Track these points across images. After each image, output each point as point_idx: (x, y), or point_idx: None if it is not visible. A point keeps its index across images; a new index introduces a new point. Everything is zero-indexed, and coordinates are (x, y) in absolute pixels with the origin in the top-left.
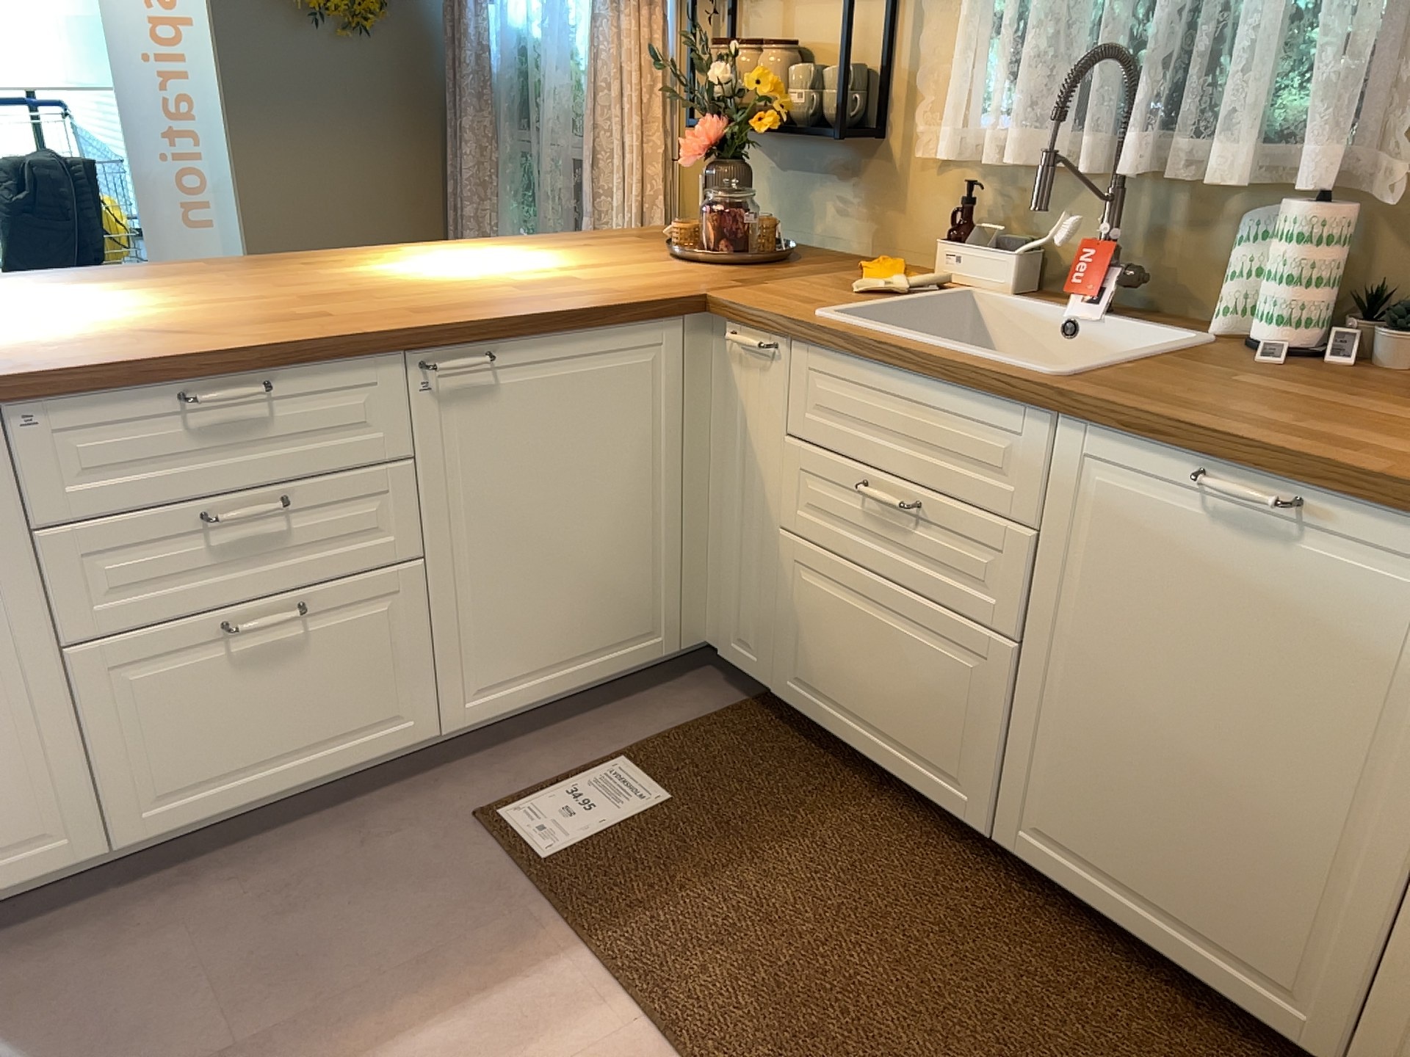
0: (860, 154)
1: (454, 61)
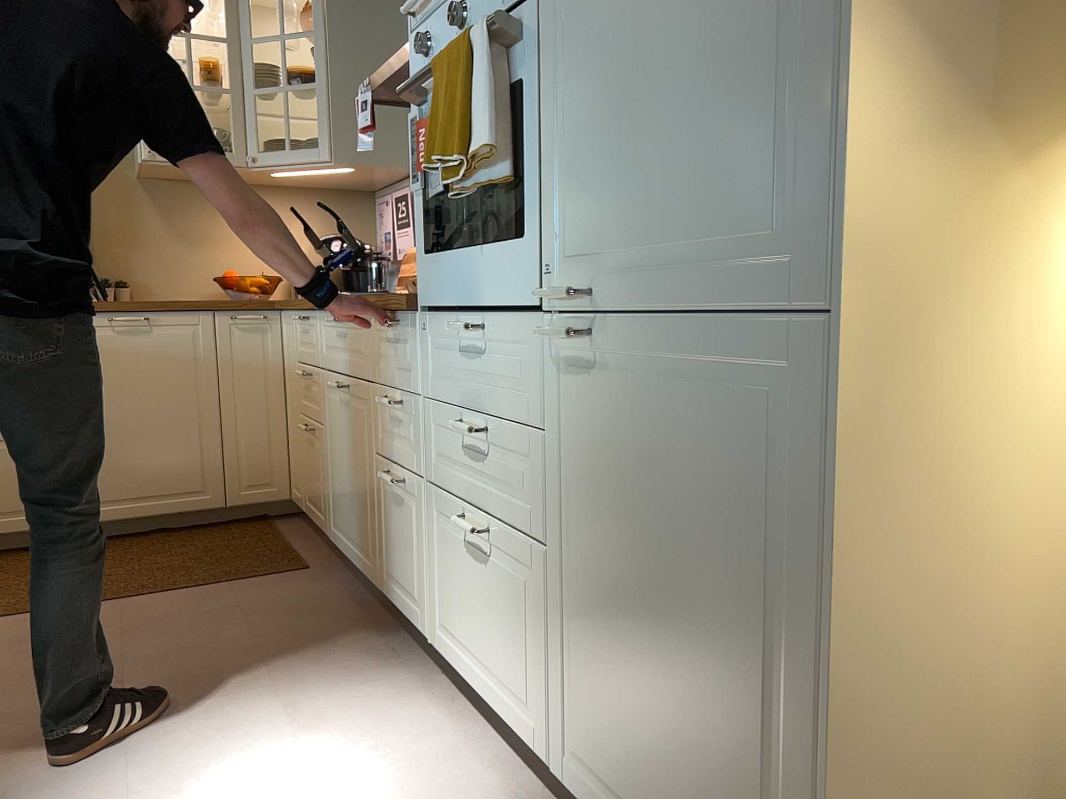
0: None
1: None
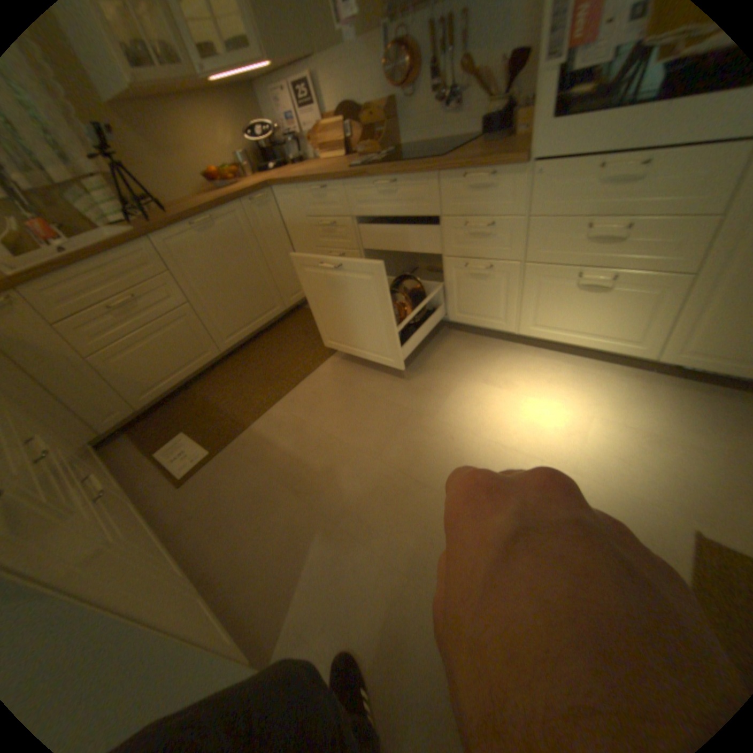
0: None
1: None
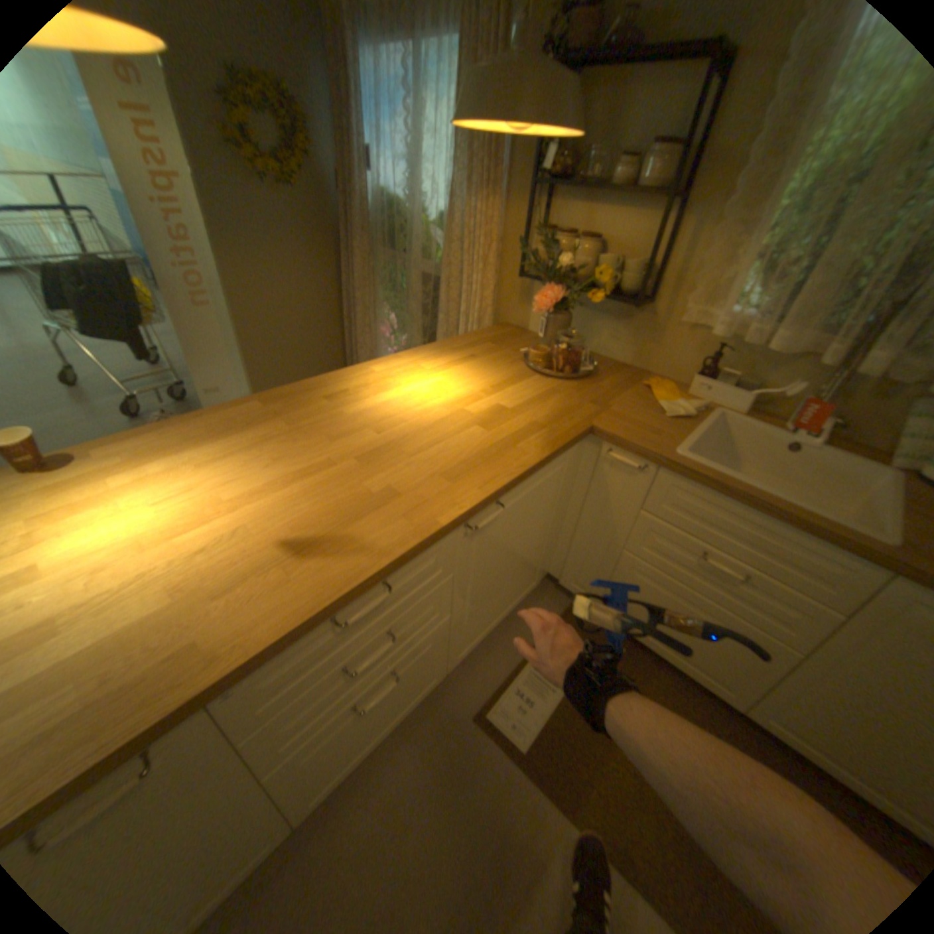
0: (635, 307)
1: (343, 203)
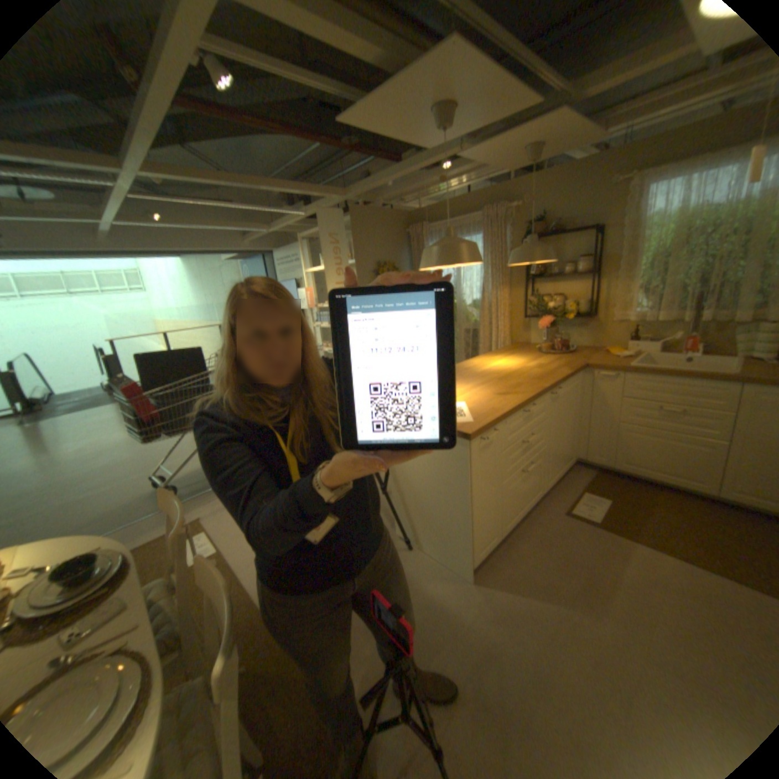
0: (587, 320)
1: None
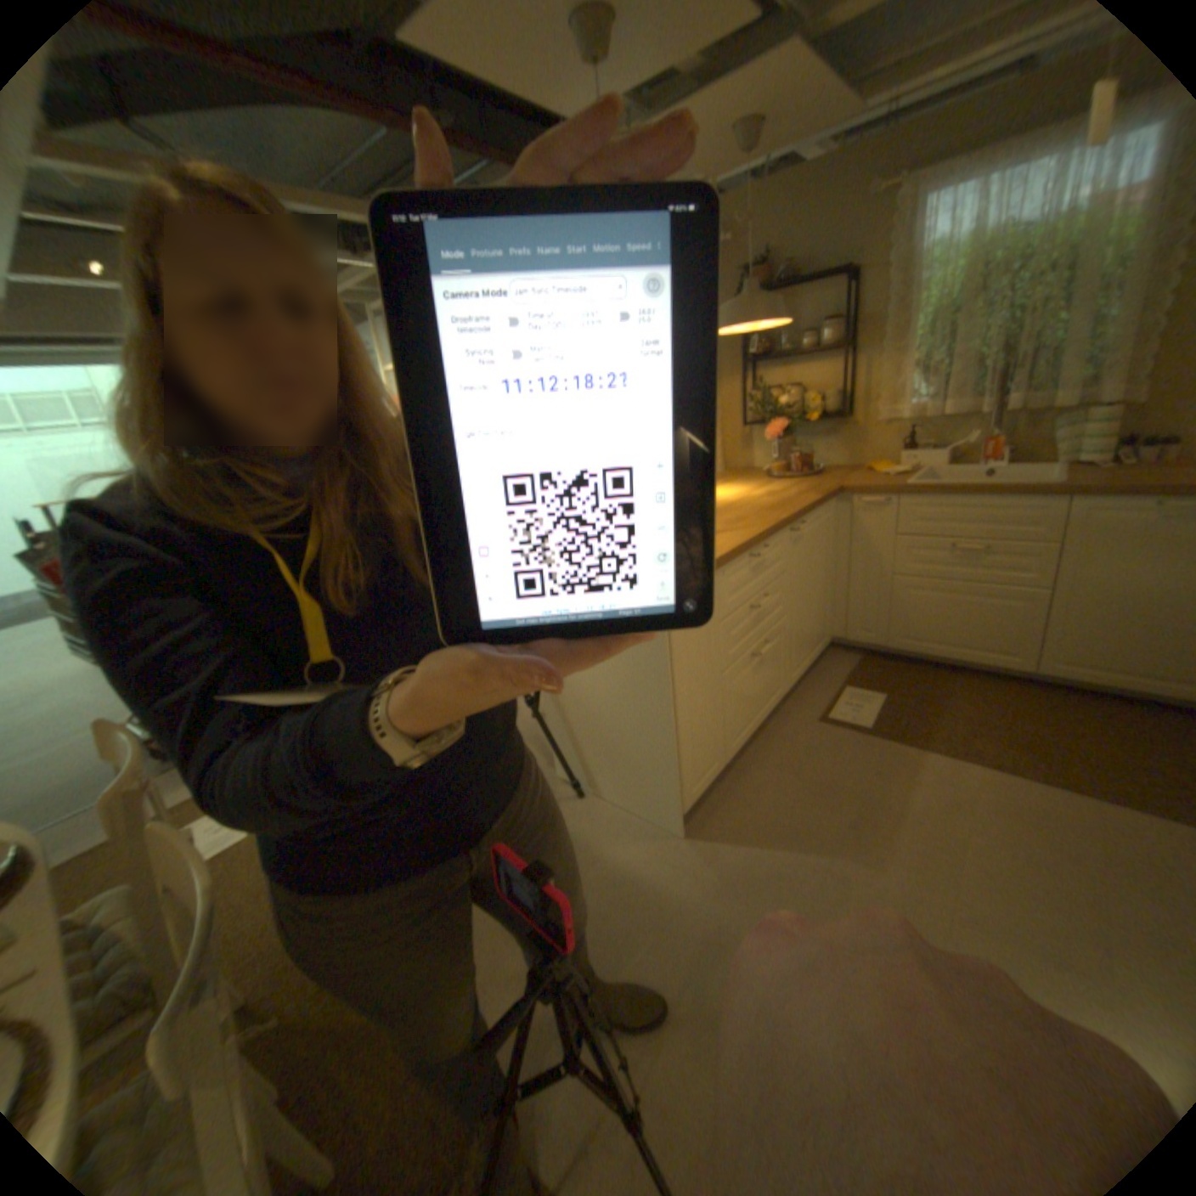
0: (840, 421)
1: None
